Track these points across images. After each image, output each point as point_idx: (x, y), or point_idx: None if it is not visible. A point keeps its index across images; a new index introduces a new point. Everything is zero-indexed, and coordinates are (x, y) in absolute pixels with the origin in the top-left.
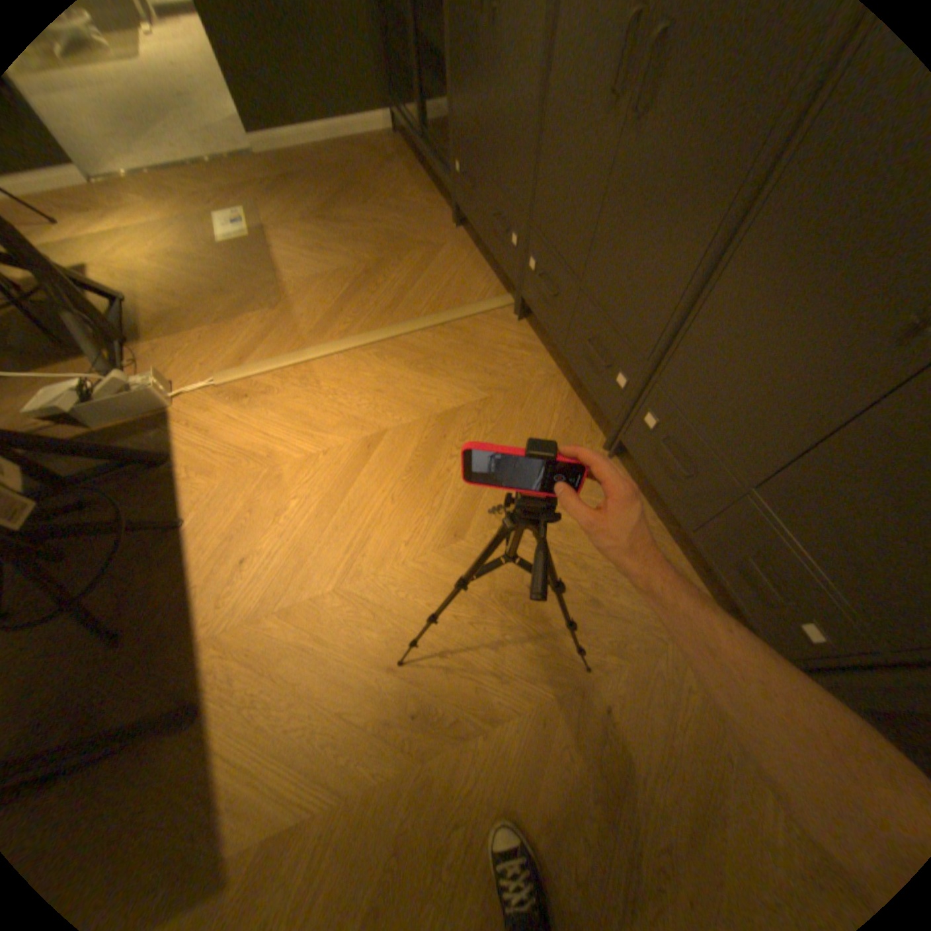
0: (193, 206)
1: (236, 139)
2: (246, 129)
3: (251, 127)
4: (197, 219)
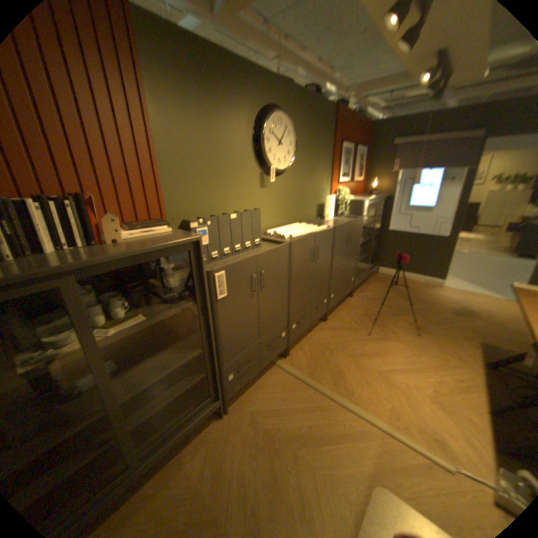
0: None
1: None
2: None
3: None
4: None
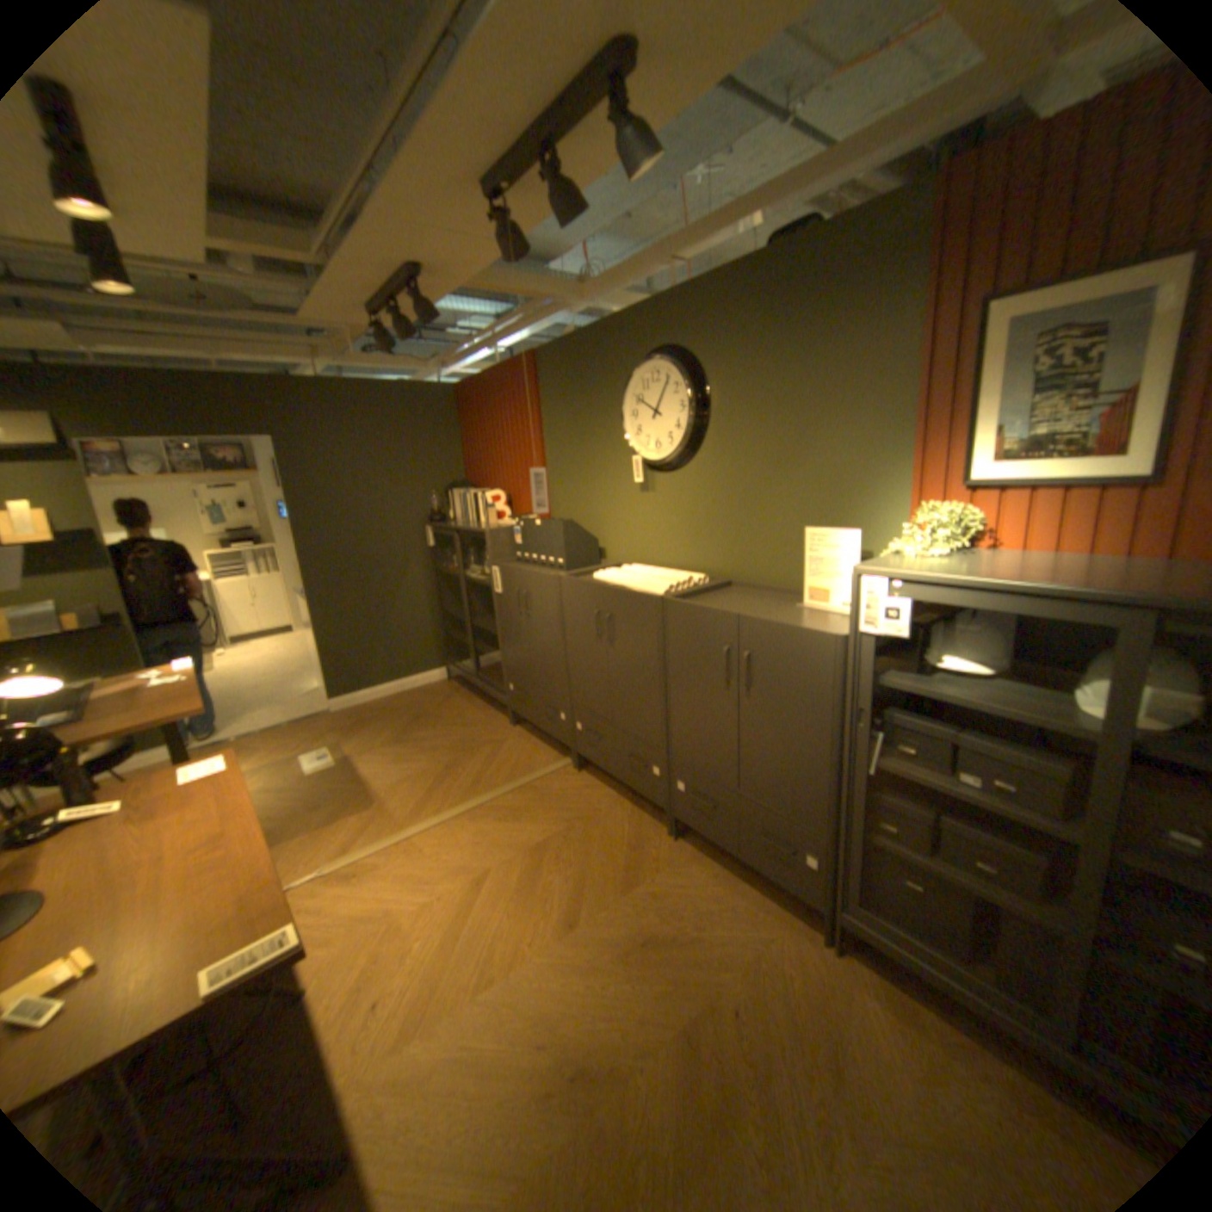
0: (276, 754)
1: (311, 704)
2: (319, 696)
3: (323, 695)
4: (281, 762)
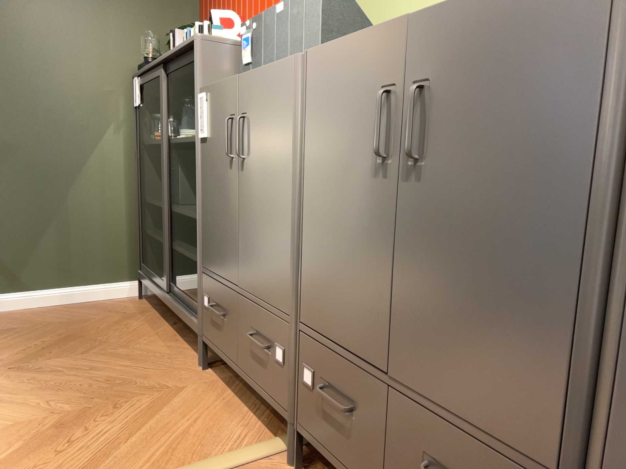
0: None
1: None
2: None
3: None
4: None
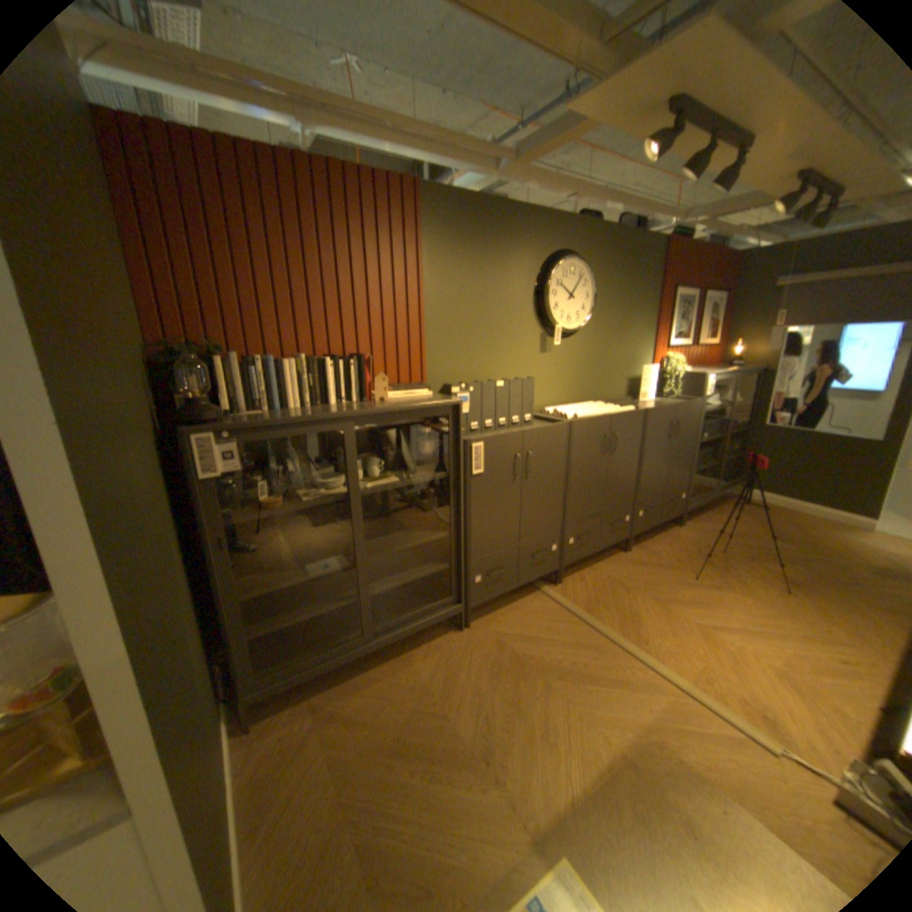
0: None
1: None
2: None
3: None
4: None
